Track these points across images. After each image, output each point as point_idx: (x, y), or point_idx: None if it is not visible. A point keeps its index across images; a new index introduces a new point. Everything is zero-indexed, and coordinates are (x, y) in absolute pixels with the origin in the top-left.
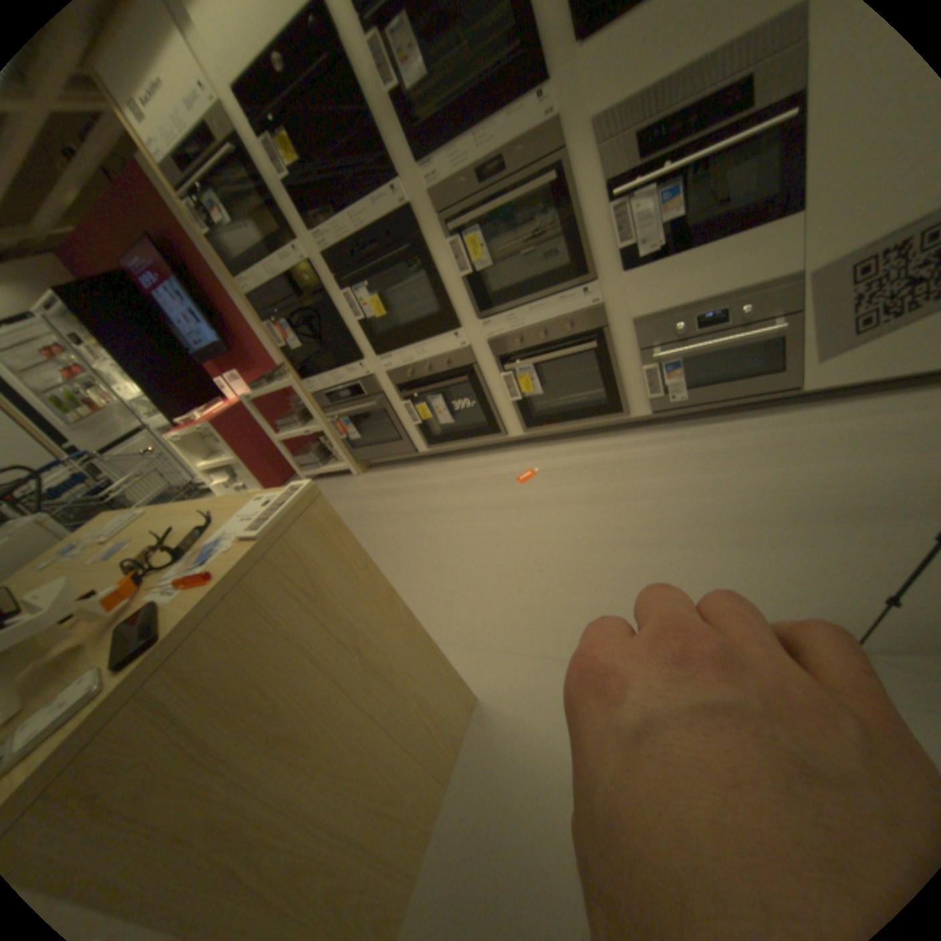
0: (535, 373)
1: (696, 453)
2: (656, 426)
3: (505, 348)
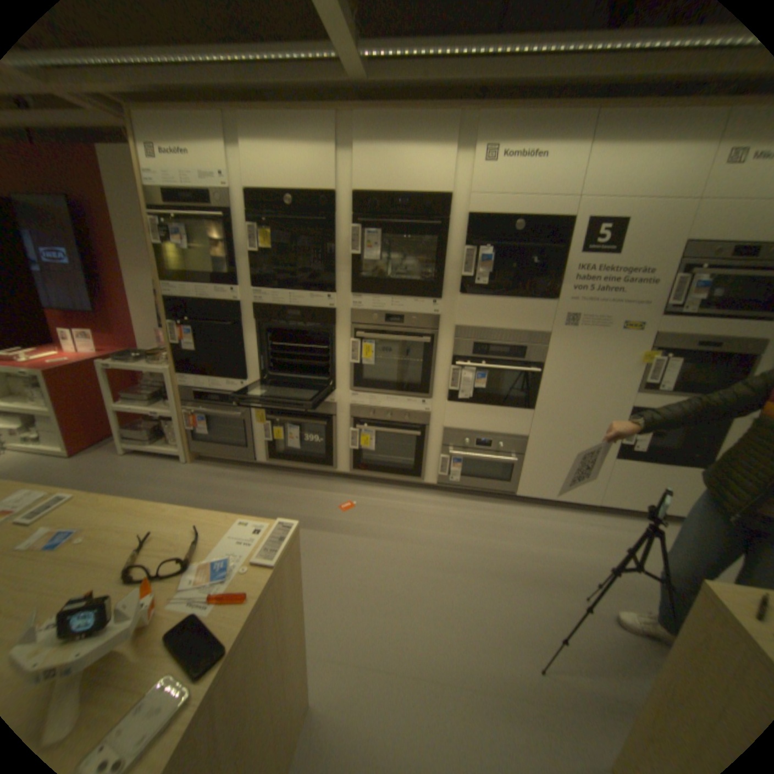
0: (373, 439)
1: (458, 521)
2: (434, 494)
3: (360, 417)
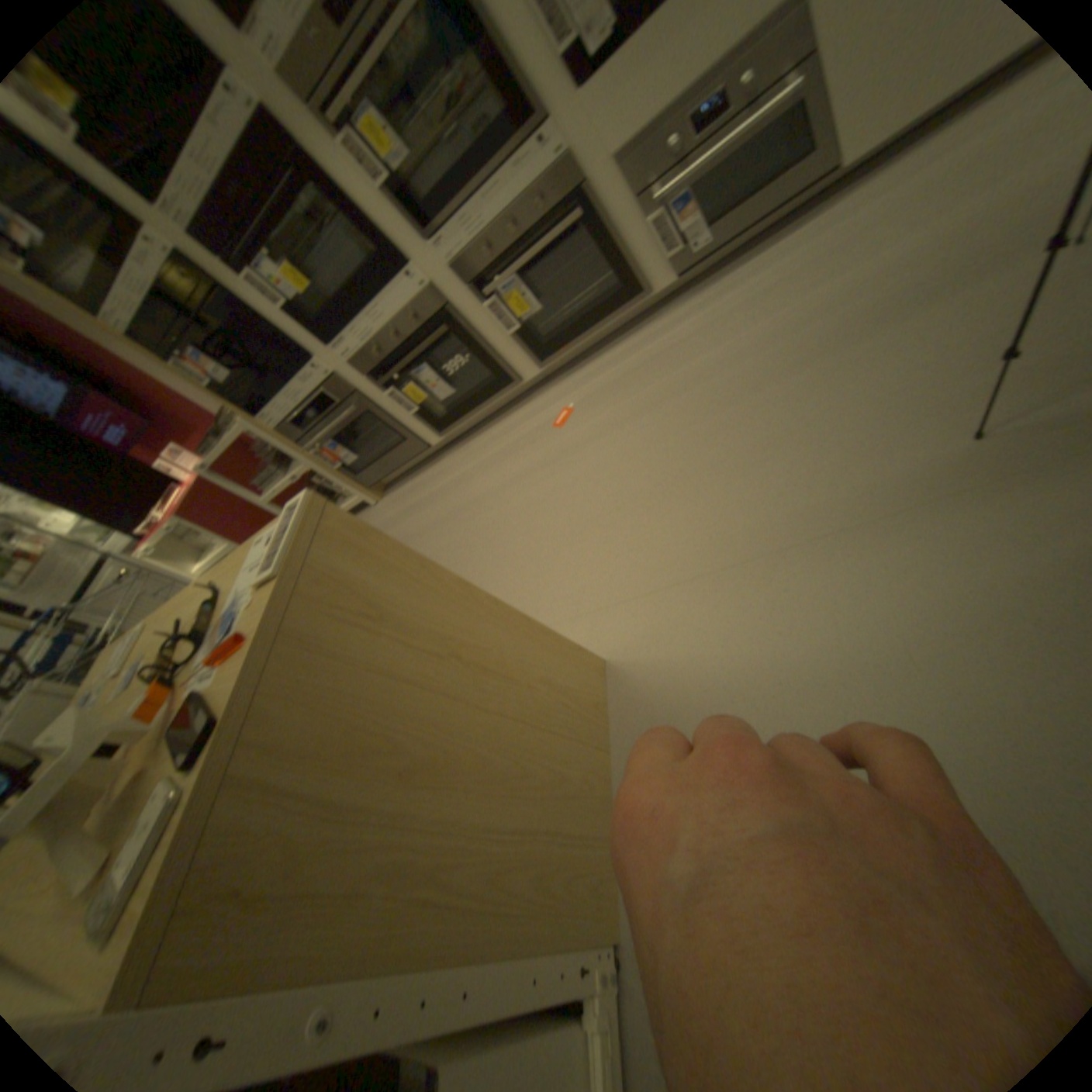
0: (522, 286)
1: (743, 302)
2: (687, 294)
3: (474, 269)
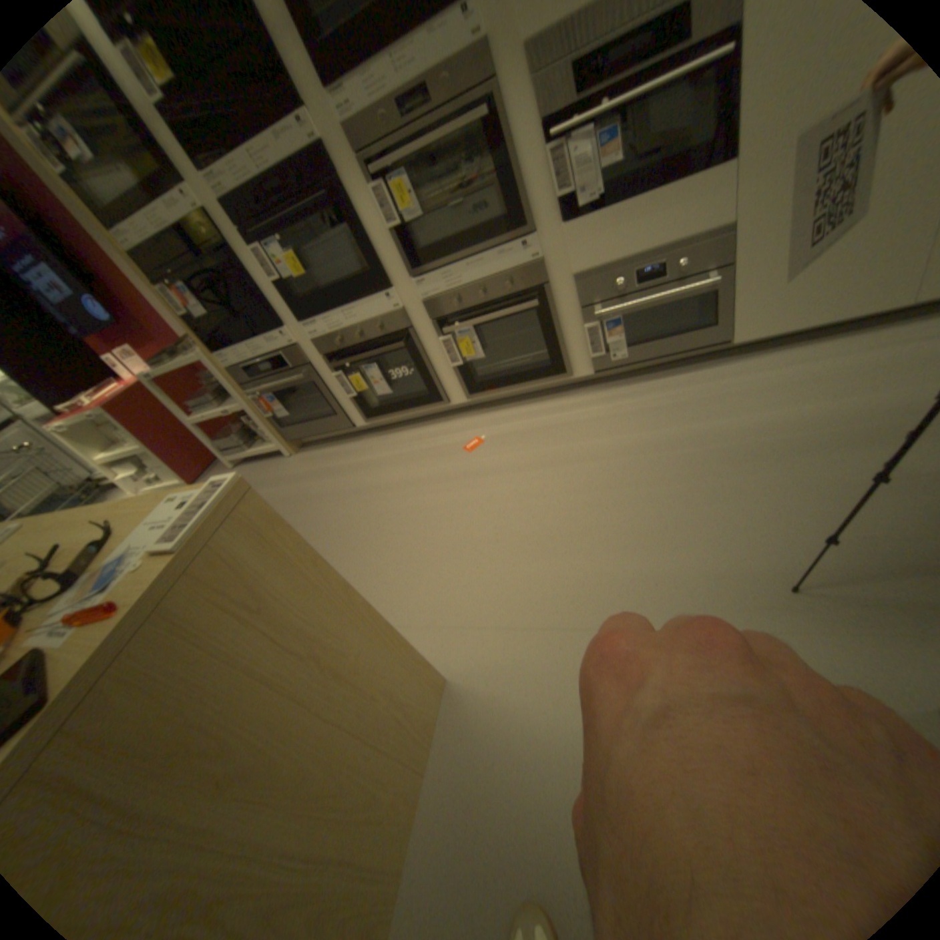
0: (475, 335)
1: (638, 410)
2: (598, 386)
3: (442, 309)
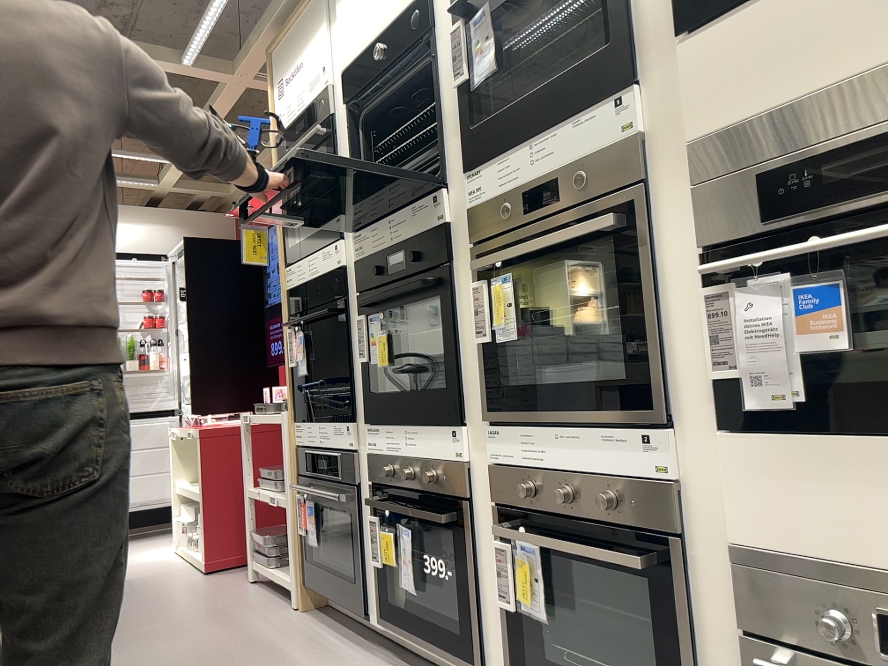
0: (540, 573)
1: None
2: None
3: (509, 497)
